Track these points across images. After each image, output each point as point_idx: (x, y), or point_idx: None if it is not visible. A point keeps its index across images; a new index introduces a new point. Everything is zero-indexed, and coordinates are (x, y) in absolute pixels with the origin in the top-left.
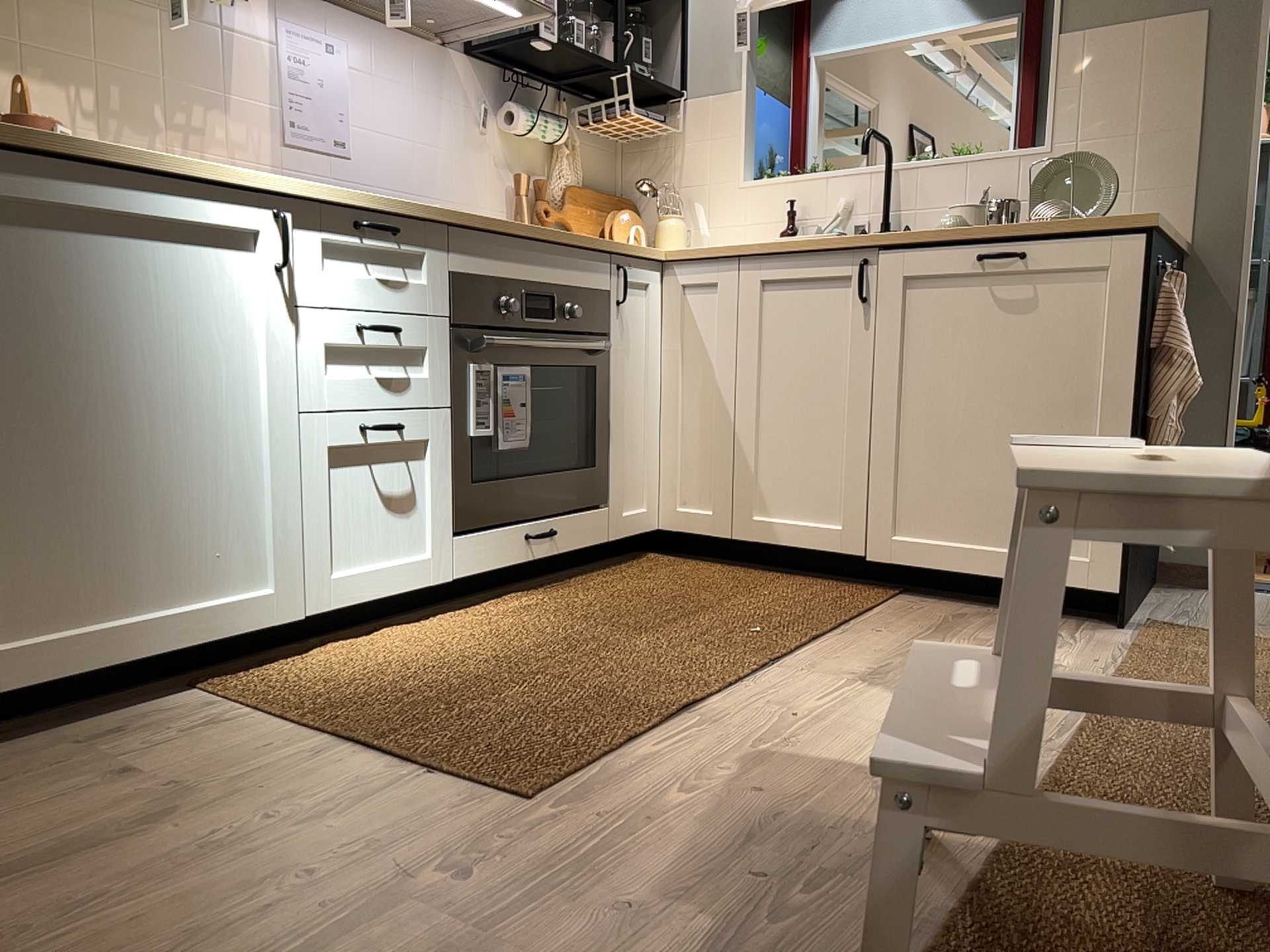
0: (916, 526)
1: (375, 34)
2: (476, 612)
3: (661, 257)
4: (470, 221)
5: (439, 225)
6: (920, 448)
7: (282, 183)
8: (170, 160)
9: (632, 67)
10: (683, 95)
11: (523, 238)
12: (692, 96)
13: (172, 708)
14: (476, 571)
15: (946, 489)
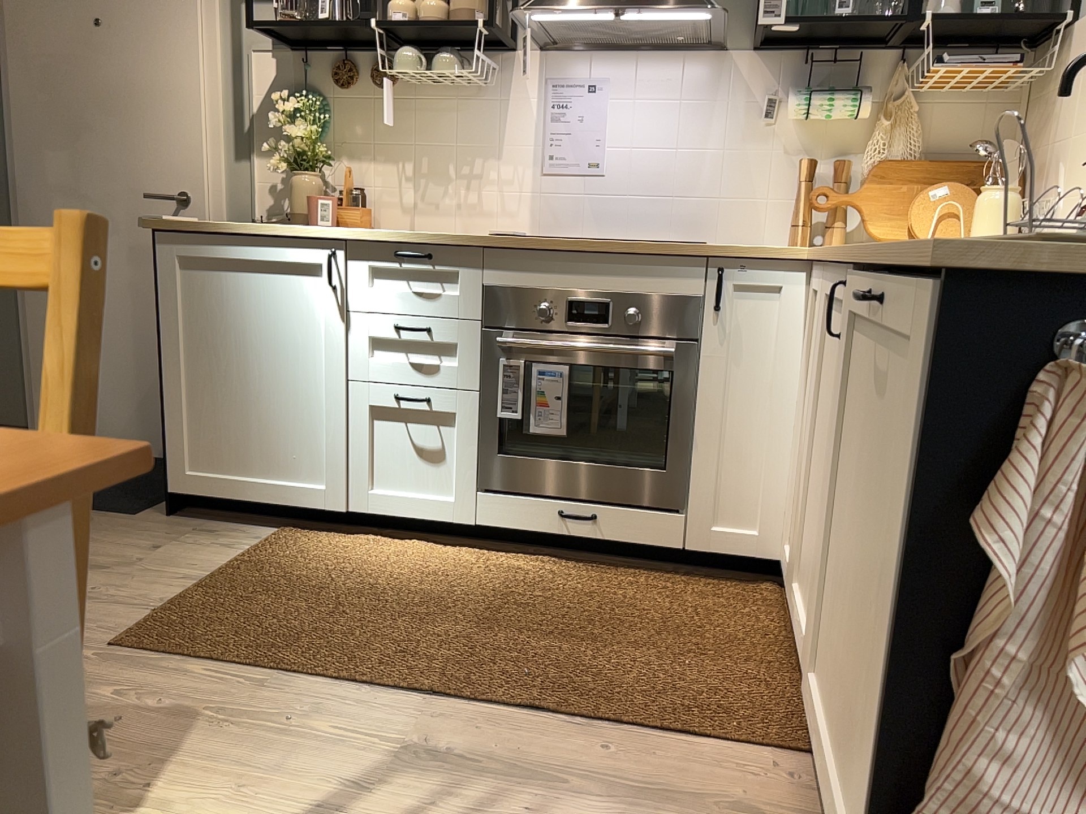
0: (828, 679)
1: (637, 62)
2: (500, 559)
3: (801, 259)
4: (499, 243)
5: (470, 248)
6: (841, 572)
7: (351, 229)
8: (264, 227)
9: (959, 8)
10: (1064, 18)
11: (568, 252)
12: (1081, 16)
13: (243, 531)
14: (501, 526)
15: (840, 646)
